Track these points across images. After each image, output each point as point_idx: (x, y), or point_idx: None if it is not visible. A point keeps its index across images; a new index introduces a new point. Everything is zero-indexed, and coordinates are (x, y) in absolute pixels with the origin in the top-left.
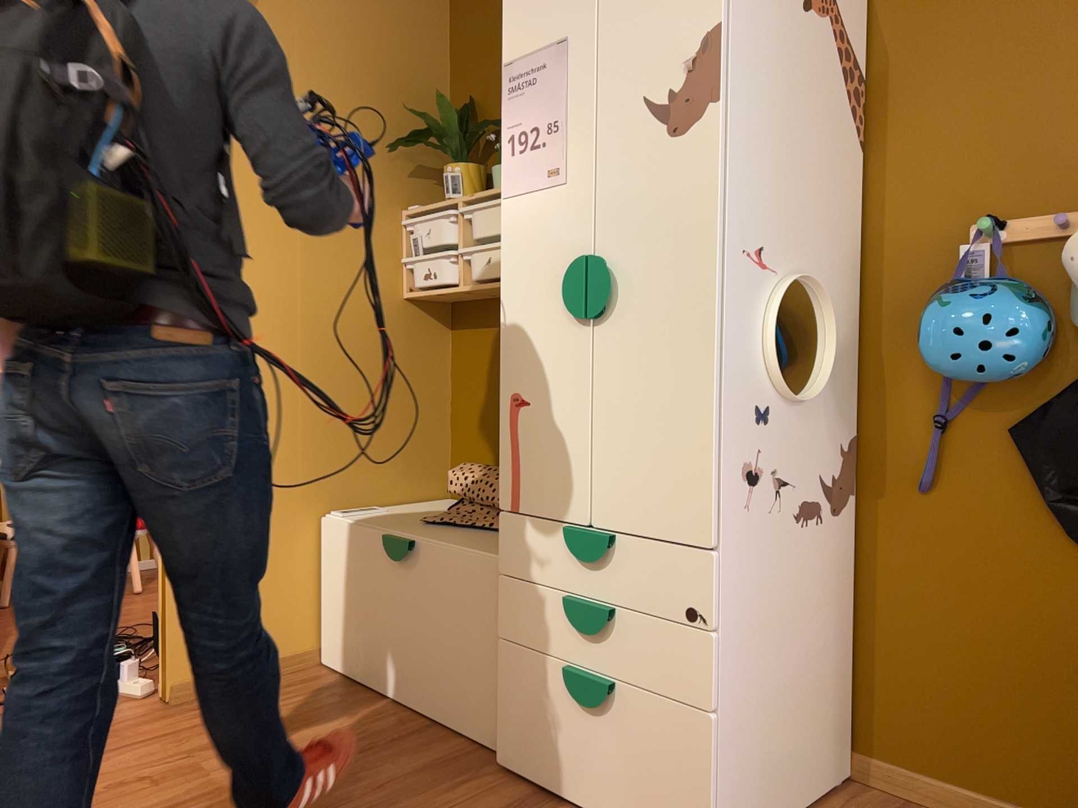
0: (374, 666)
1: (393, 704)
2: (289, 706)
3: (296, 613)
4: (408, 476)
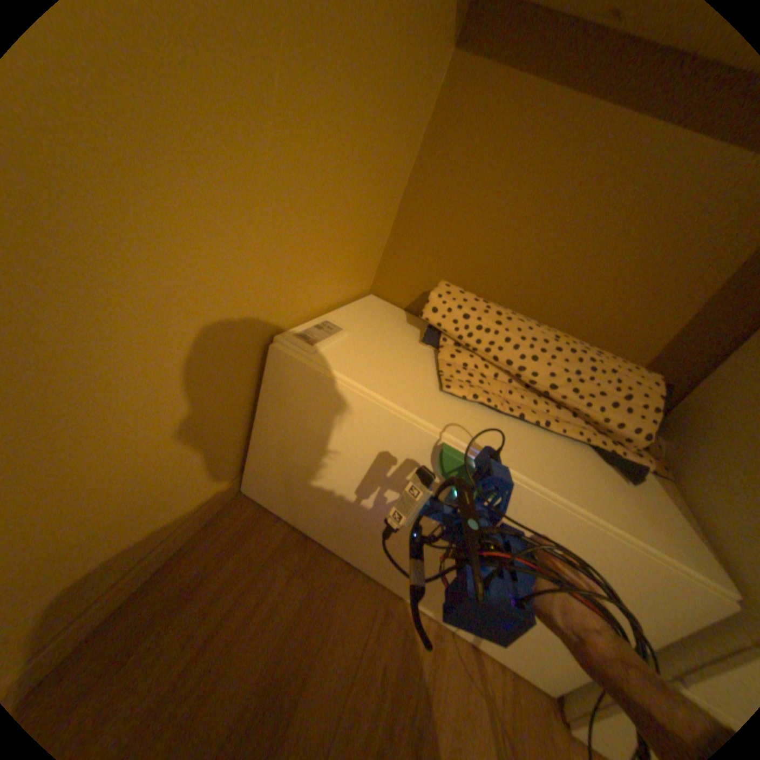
0: (352, 539)
1: (377, 581)
2: (256, 625)
3: (225, 458)
4: (358, 268)
